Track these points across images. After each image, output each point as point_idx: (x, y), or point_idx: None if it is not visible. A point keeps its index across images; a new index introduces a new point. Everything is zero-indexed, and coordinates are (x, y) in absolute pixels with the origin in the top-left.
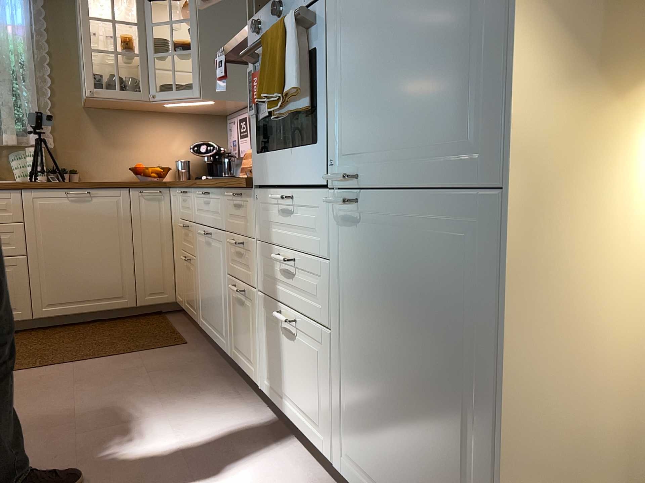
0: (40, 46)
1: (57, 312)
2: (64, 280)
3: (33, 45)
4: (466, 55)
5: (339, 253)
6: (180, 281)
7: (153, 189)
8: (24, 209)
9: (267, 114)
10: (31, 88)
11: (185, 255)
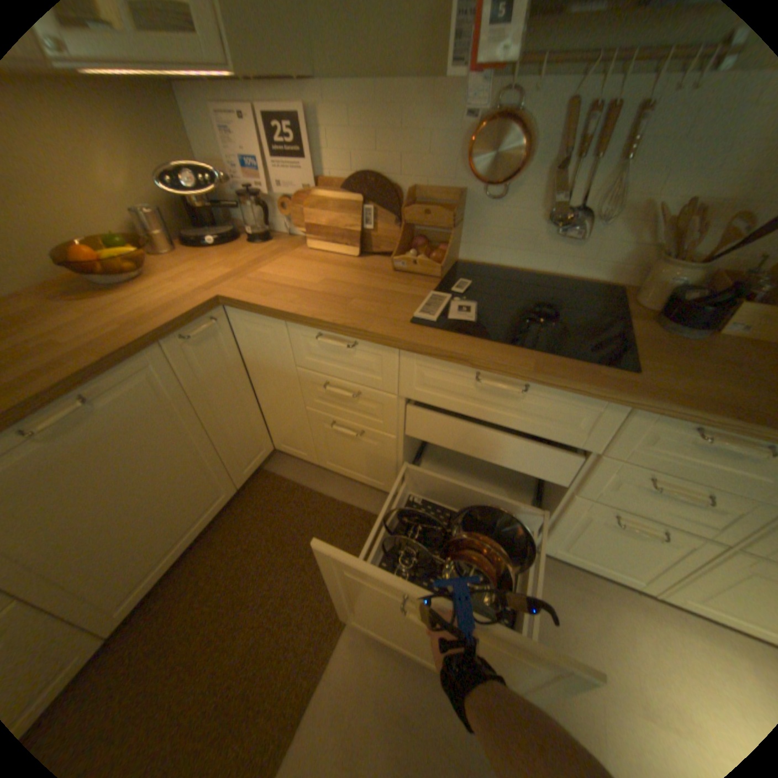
0: None
1: (138, 595)
2: (123, 557)
3: None
4: None
5: None
6: (298, 436)
7: (198, 320)
8: None
9: None
10: None
11: (326, 417)
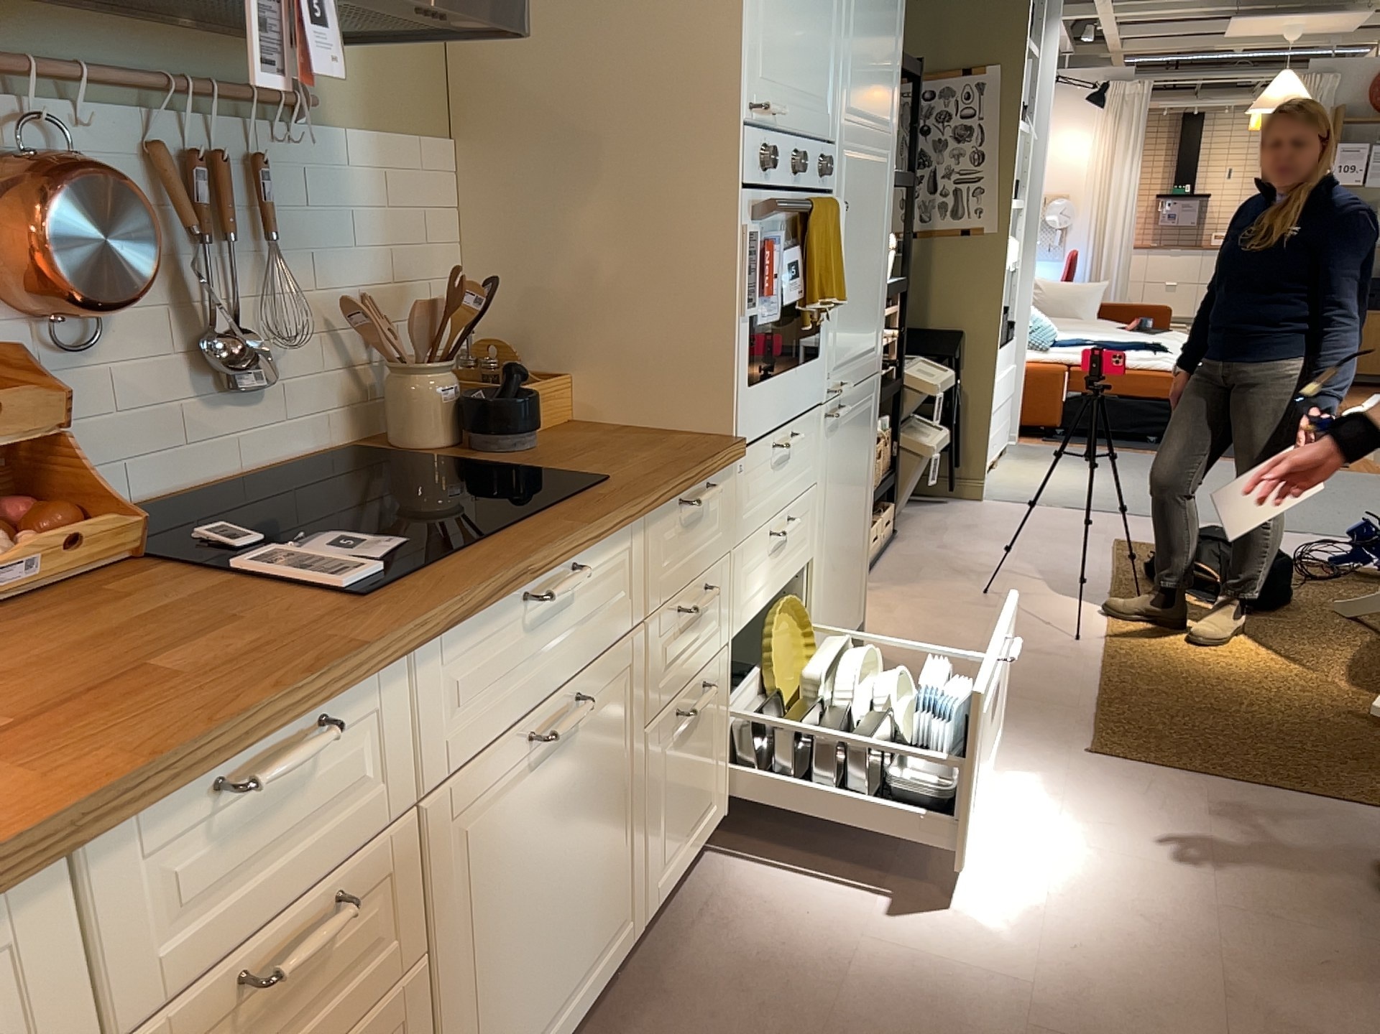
0: None
1: None
2: None
3: None
4: (877, 295)
5: (824, 468)
6: None
7: None
8: None
9: (774, 318)
10: None
11: None
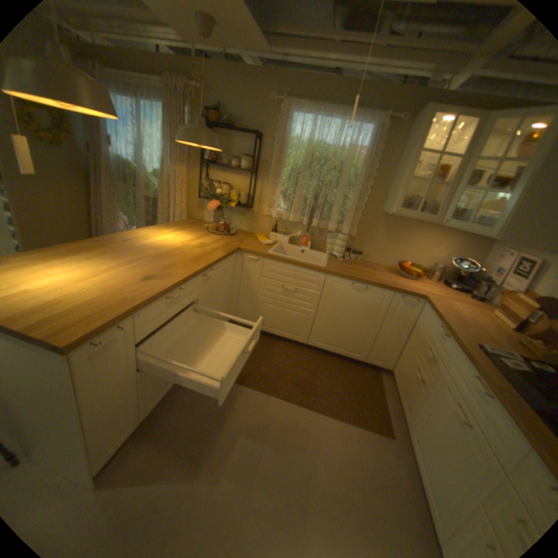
0: (372, 163)
1: (319, 346)
2: (330, 331)
3: (368, 163)
4: None
5: None
6: (404, 370)
7: (413, 298)
8: (323, 285)
9: None
10: (355, 195)
11: (418, 367)
